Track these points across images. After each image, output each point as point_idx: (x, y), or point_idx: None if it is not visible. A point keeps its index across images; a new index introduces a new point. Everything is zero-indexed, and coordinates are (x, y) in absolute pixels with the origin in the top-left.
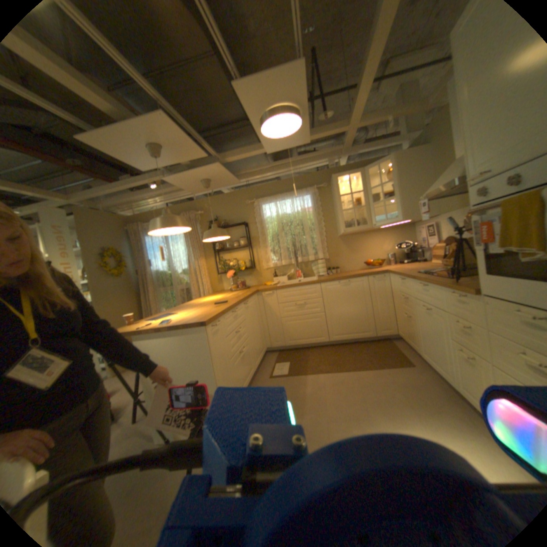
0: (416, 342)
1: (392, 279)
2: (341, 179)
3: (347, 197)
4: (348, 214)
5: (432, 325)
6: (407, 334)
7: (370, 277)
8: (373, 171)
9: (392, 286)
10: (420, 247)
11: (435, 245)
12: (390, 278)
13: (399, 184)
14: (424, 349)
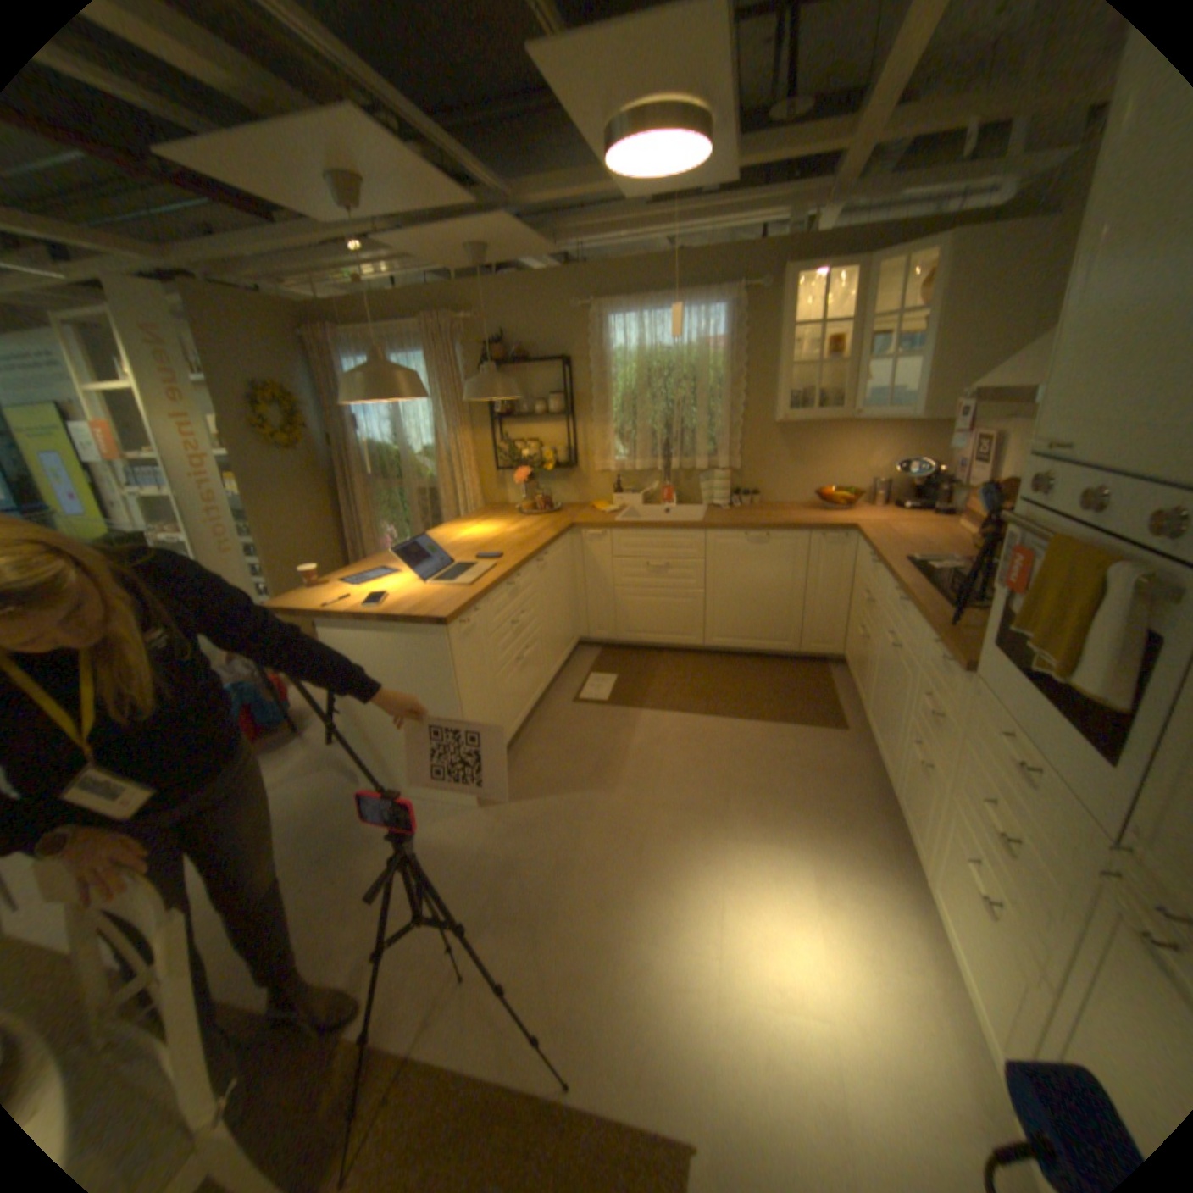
0: (866, 688)
1: (862, 549)
2: (809, 275)
3: (817, 324)
4: (809, 369)
5: (895, 677)
6: (857, 666)
7: (816, 534)
8: (896, 263)
9: (858, 563)
10: (953, 477)
11: (982, 486)
12: (858, 544)
13: (943, 322)
14: (873, 707)
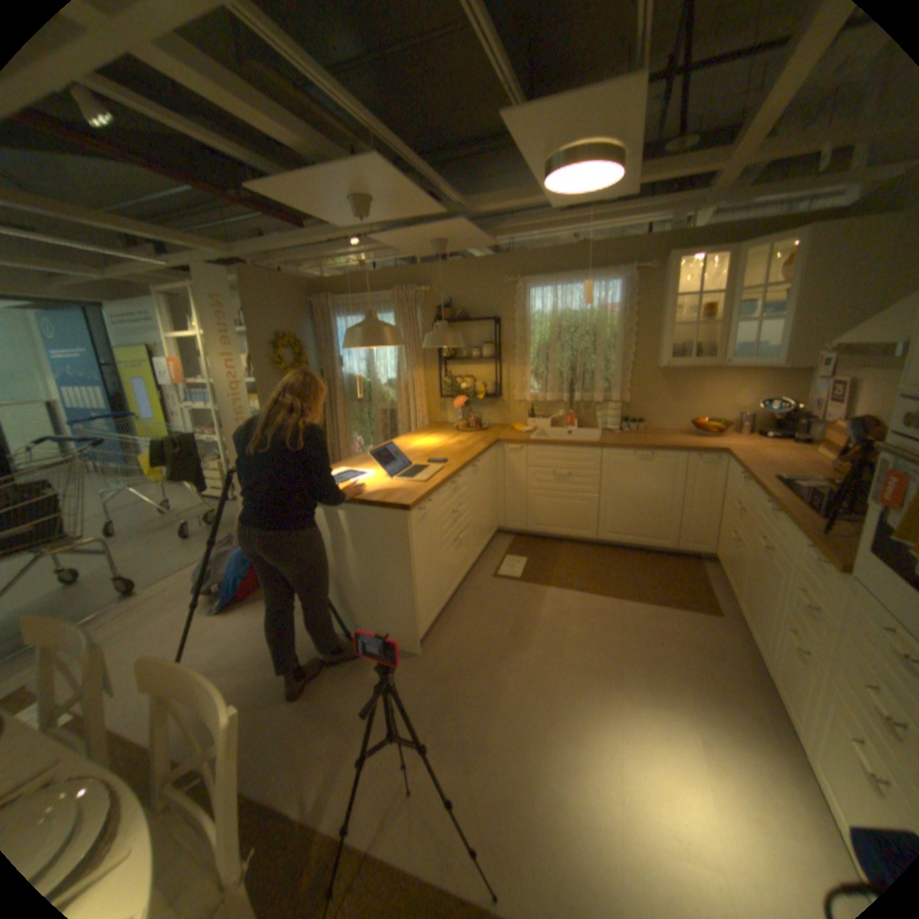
0: (740, 583)
1: (733, 468)
2: (689, 258)
3: (694, 294)
4: (687, 327)
5: (769, 575)
6: (730, 564)
7: (694, 454)
8: (760, 249)
9: (730, 479)
10: (811, 413)
11: (839, 421)
12: (730, 464)
13: (802, 293)
14: (747, 599)
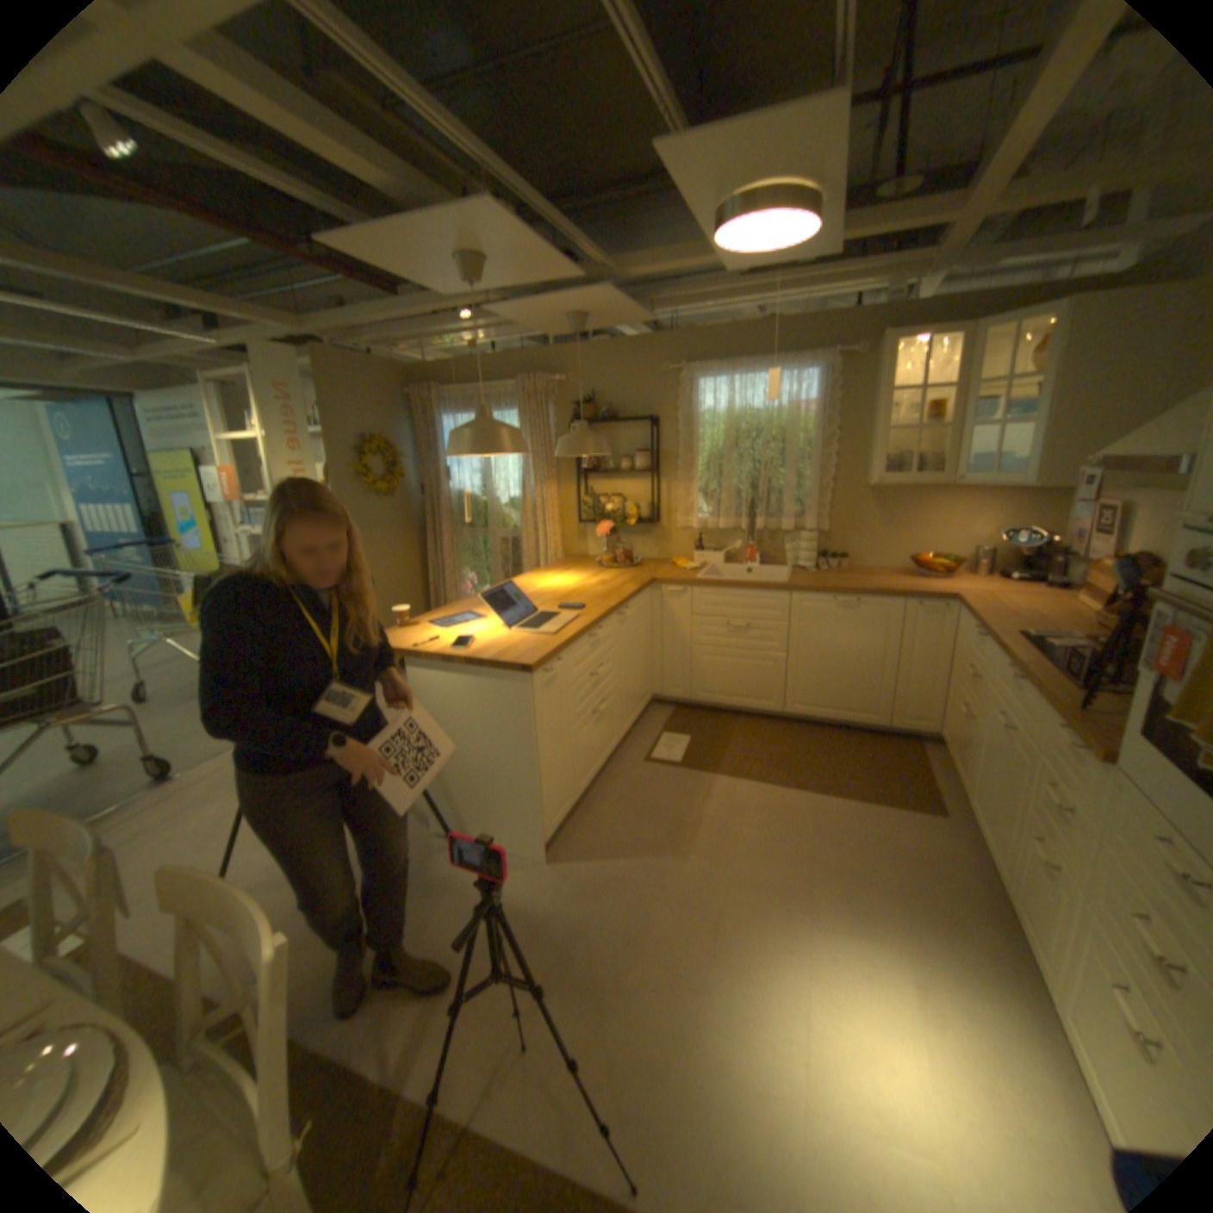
0: (971, 773)
1: (965, 620)
2: (909, 341)
3: (916, 388)
4: (907, 433)
5: (1009, 763)
6: (959, 748)
7: (913, 602)
8: (1004, 329)
9: (960, 635)
10: (1069, 548)
11: (1106, 560)
12: (960, 615)
13: (1059, 387)
14: (980, 795)
